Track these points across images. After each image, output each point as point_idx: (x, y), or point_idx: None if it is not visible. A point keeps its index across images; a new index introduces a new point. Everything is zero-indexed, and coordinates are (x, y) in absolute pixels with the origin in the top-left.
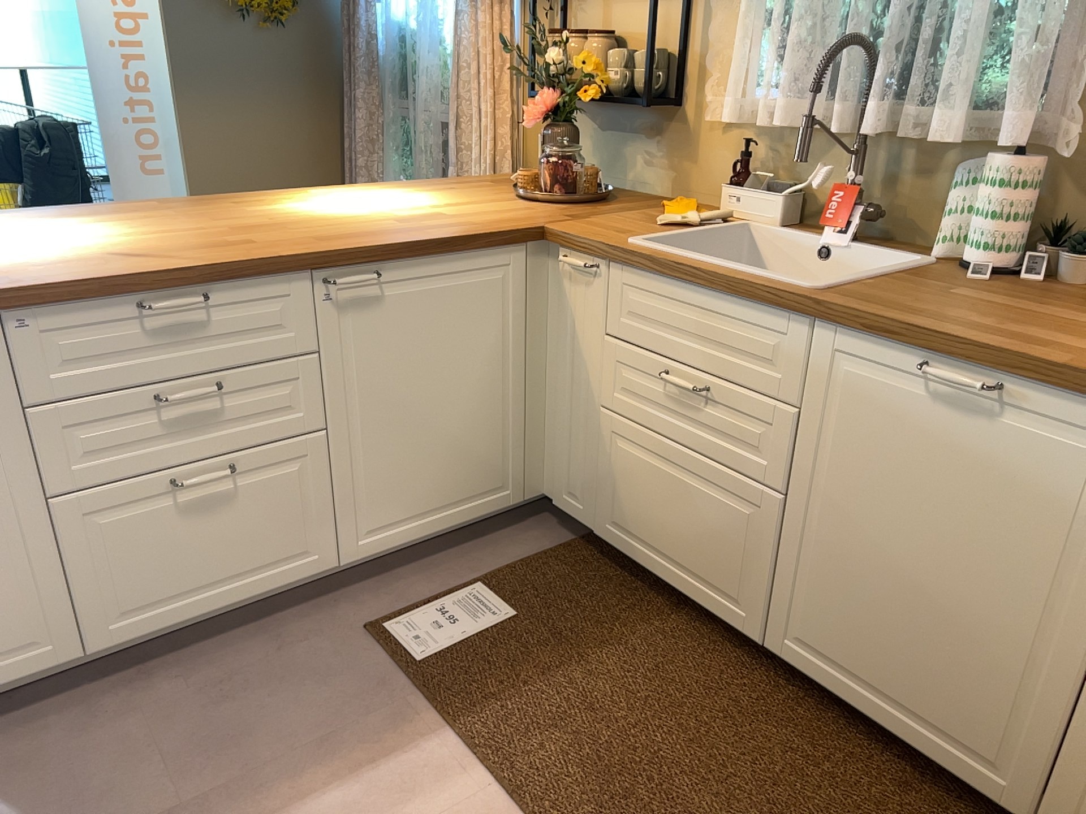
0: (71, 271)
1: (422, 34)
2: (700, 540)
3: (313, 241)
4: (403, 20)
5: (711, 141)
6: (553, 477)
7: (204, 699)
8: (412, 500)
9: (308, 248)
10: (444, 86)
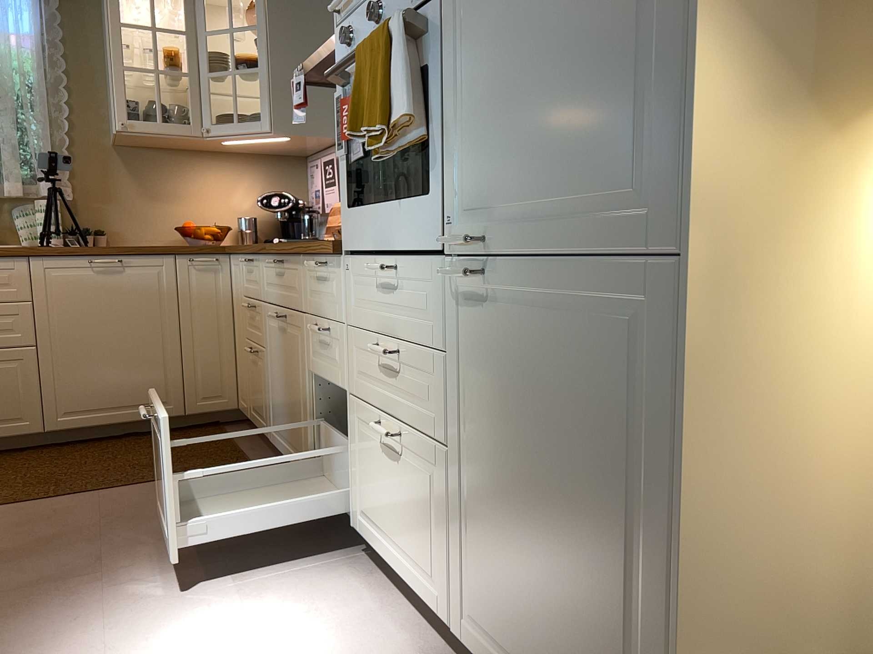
0: None
1: None
2: None
3: None
4: None
5: None
6: None
7: None
8: None
9: None
10: None
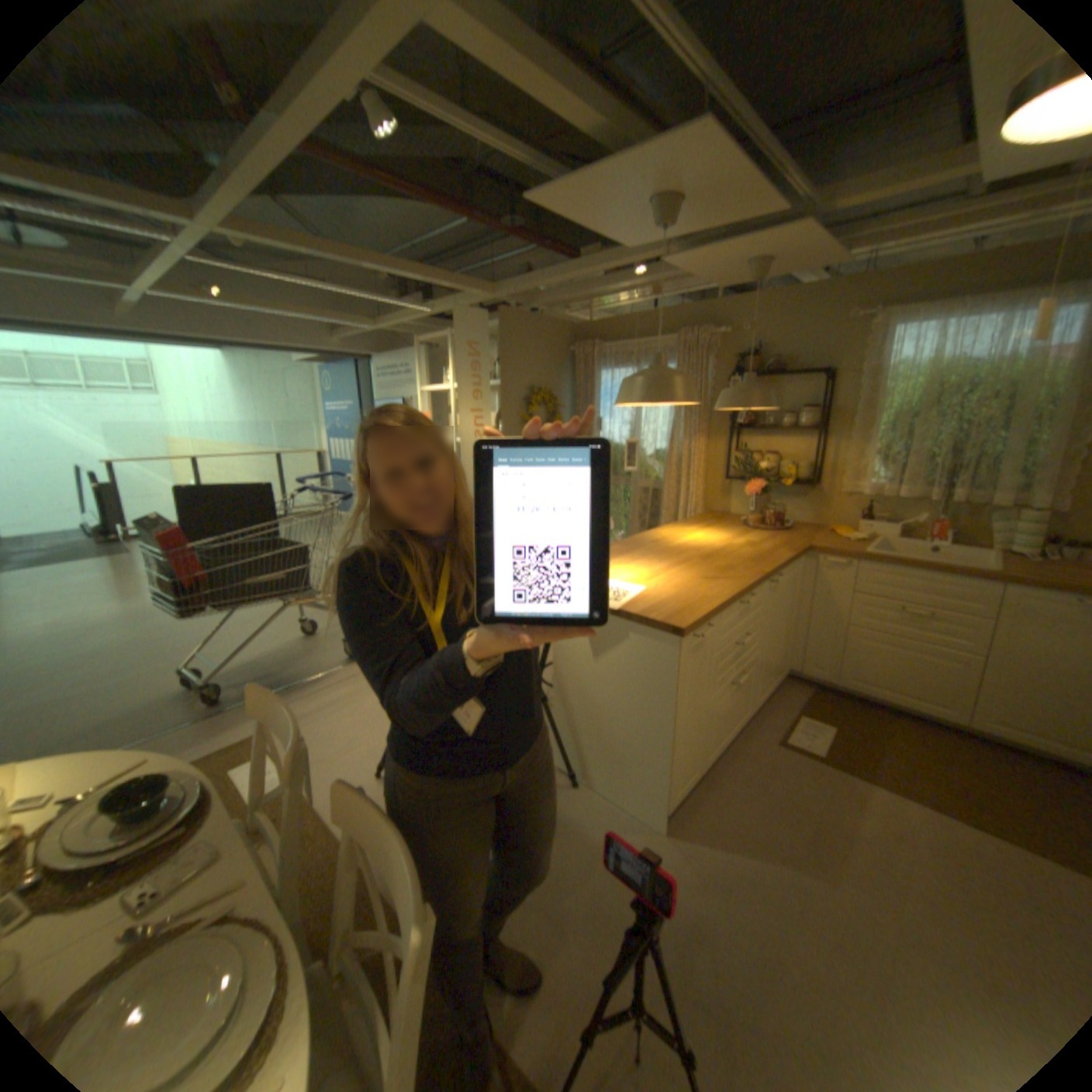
0: (714, 589)
1: (635, 447)
2: (924, 683)
3: (753, 563)
4: (611, 438)
5: (840, 499)
6: (801, 661)
7: (755, 791)
8: (769, 680)
9: (763, 567)
10: (650, 471)
